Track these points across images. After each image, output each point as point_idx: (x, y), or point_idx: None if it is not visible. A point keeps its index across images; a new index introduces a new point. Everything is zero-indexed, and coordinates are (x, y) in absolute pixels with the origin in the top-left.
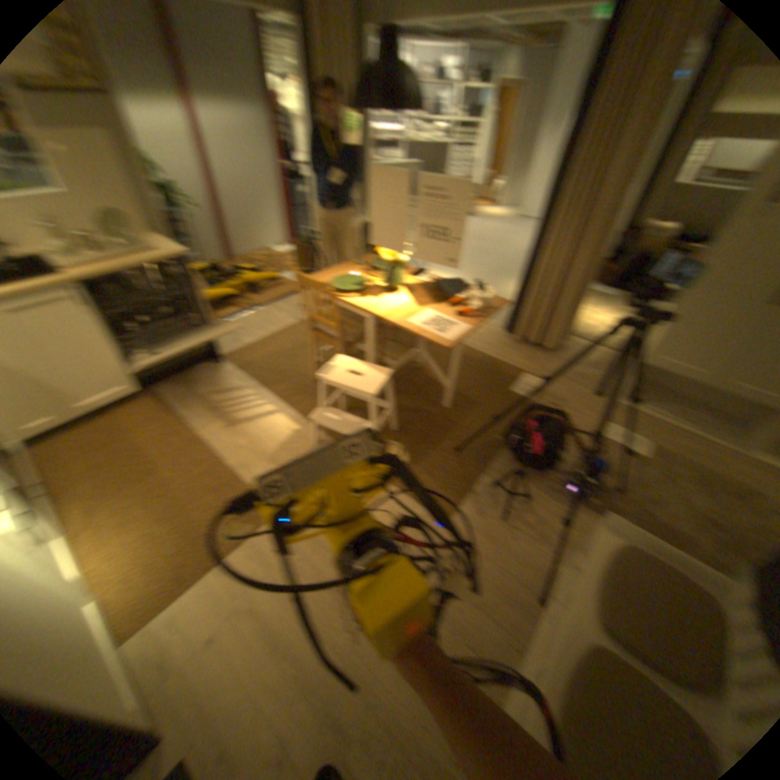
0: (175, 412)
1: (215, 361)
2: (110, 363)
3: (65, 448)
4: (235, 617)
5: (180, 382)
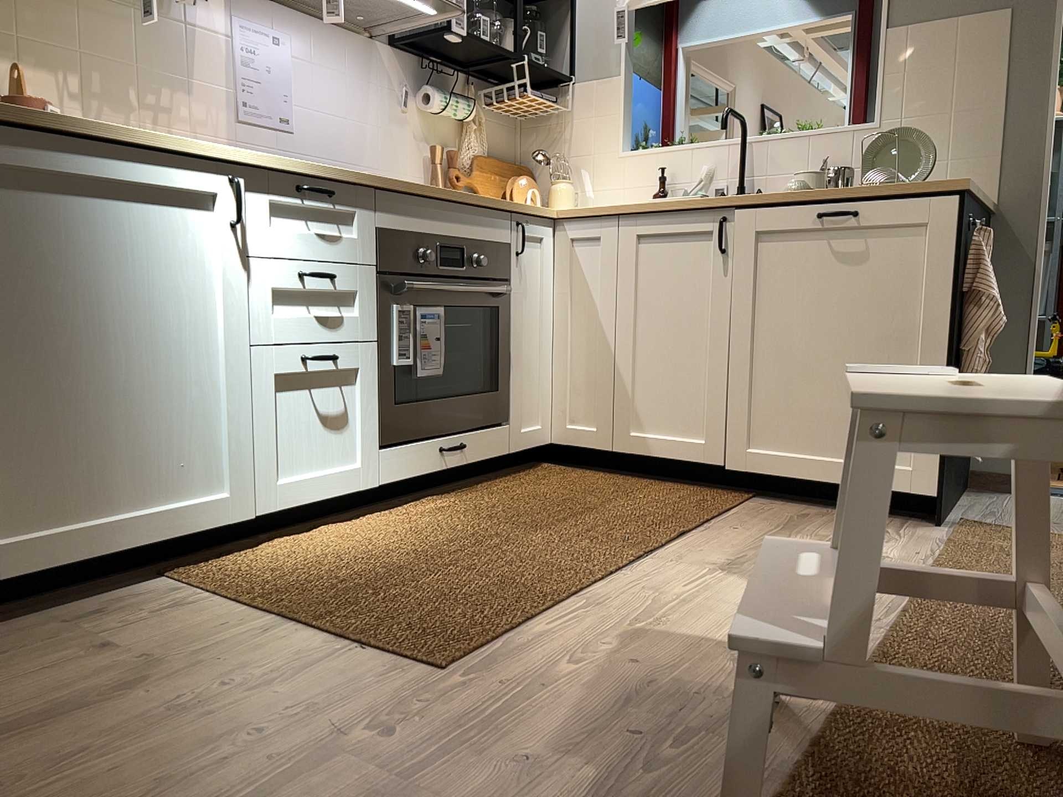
0: (716, 517)
1: (935, 518)
2: (721, 386)
3: (574, 477)
4: (141, 669)
5: (815, 508)
